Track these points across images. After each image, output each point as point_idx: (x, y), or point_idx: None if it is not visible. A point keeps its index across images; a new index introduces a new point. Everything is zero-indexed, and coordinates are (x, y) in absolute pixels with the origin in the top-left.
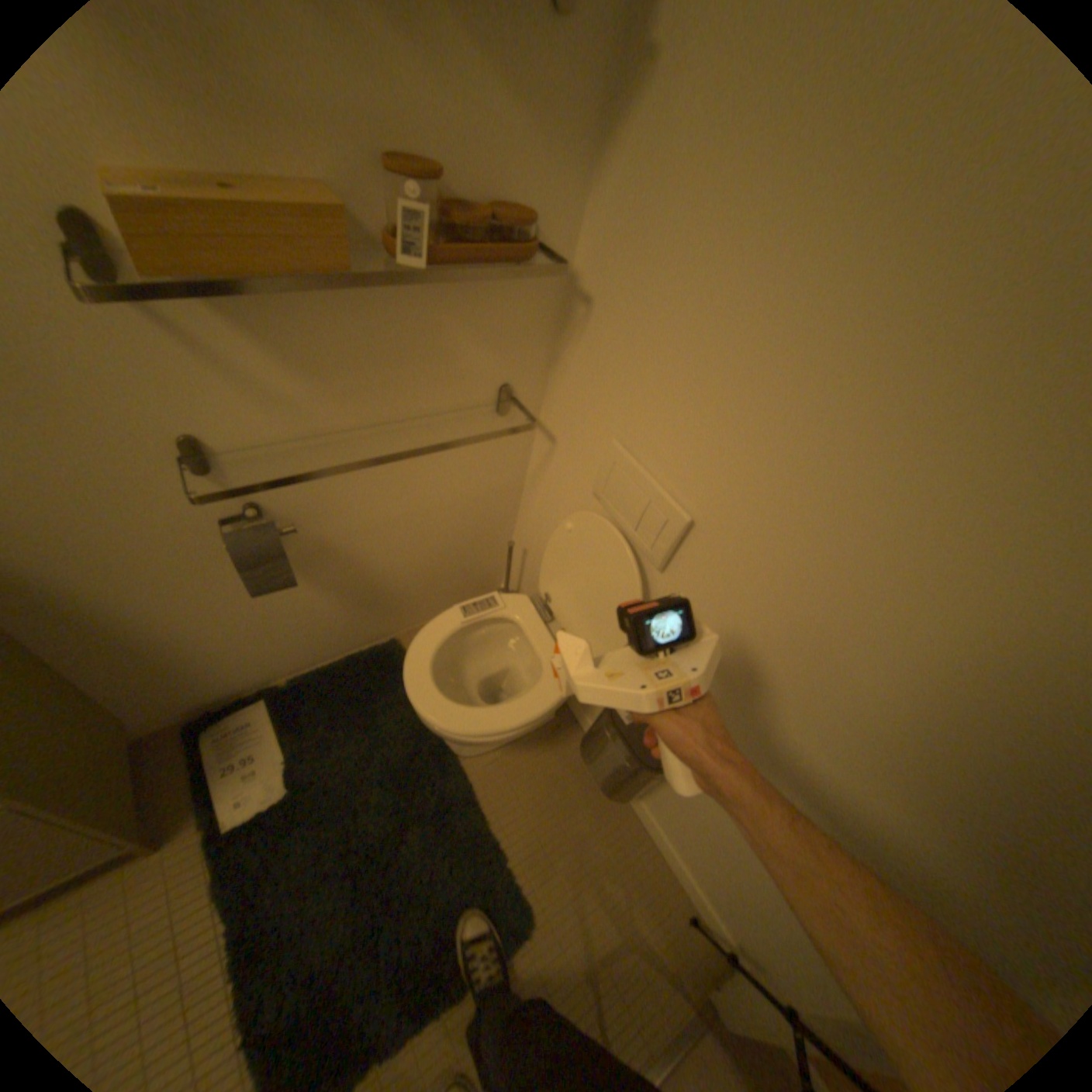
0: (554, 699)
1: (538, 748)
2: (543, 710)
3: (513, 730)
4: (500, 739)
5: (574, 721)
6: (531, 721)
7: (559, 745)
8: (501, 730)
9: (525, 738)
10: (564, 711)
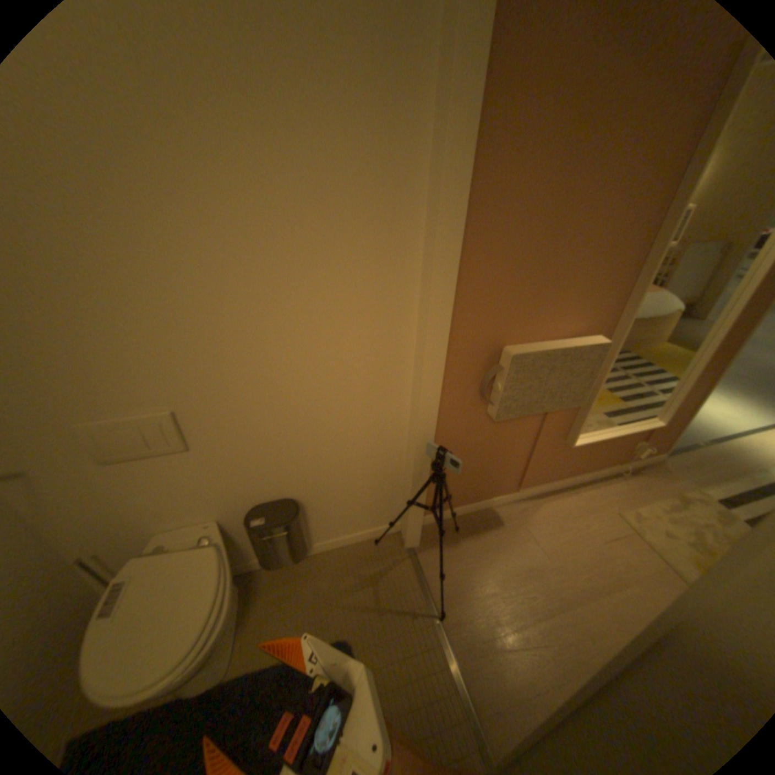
0: (220, 567)
1: (248, 610)
2: (223, 578)
3: (223, 606)
4: (222, 619)
5: (246, 575)
6: (225, 590)
7: (255, 592)
8: (216, 615)
9: (237, 618)
10: (236, 580)
